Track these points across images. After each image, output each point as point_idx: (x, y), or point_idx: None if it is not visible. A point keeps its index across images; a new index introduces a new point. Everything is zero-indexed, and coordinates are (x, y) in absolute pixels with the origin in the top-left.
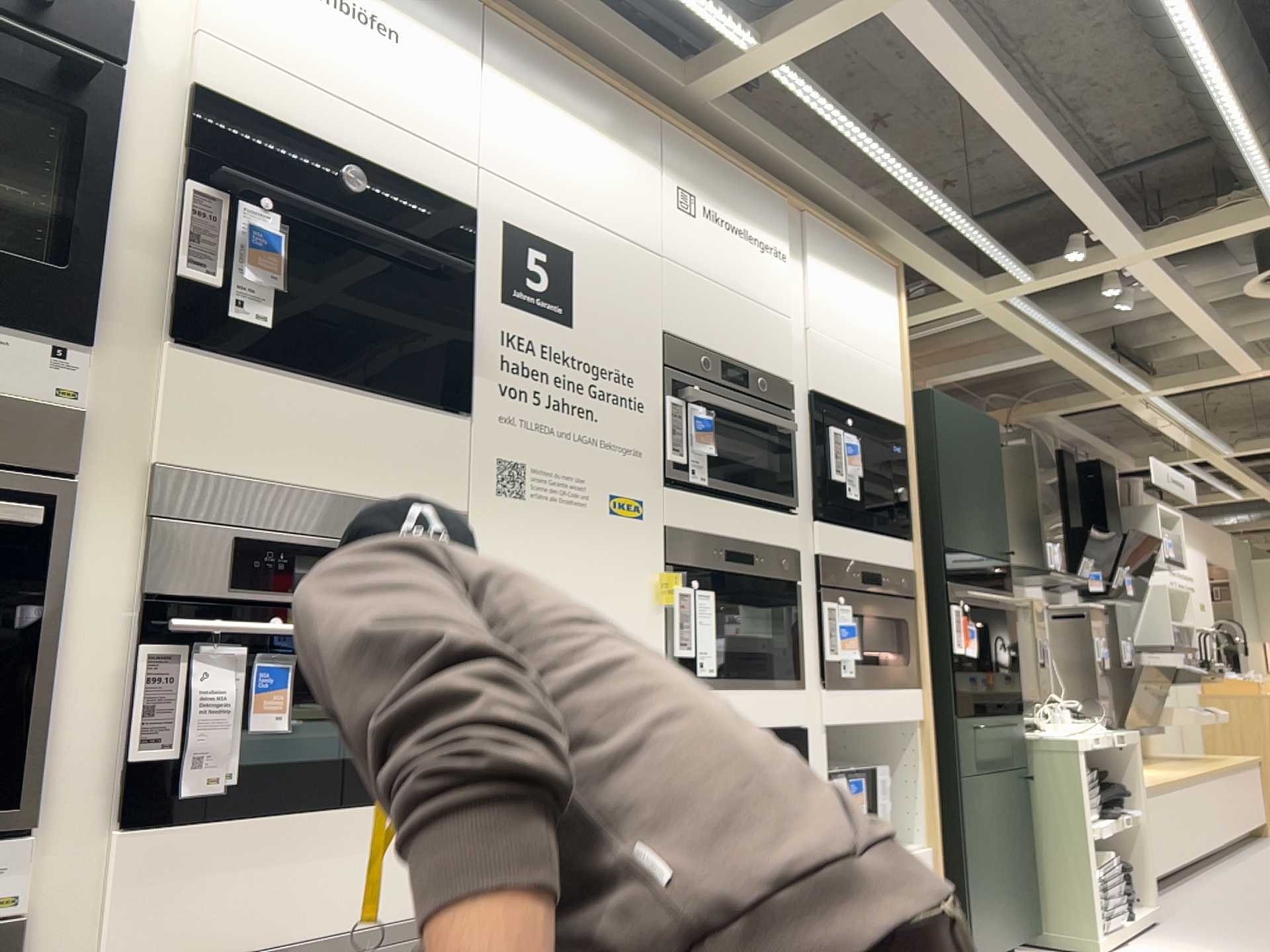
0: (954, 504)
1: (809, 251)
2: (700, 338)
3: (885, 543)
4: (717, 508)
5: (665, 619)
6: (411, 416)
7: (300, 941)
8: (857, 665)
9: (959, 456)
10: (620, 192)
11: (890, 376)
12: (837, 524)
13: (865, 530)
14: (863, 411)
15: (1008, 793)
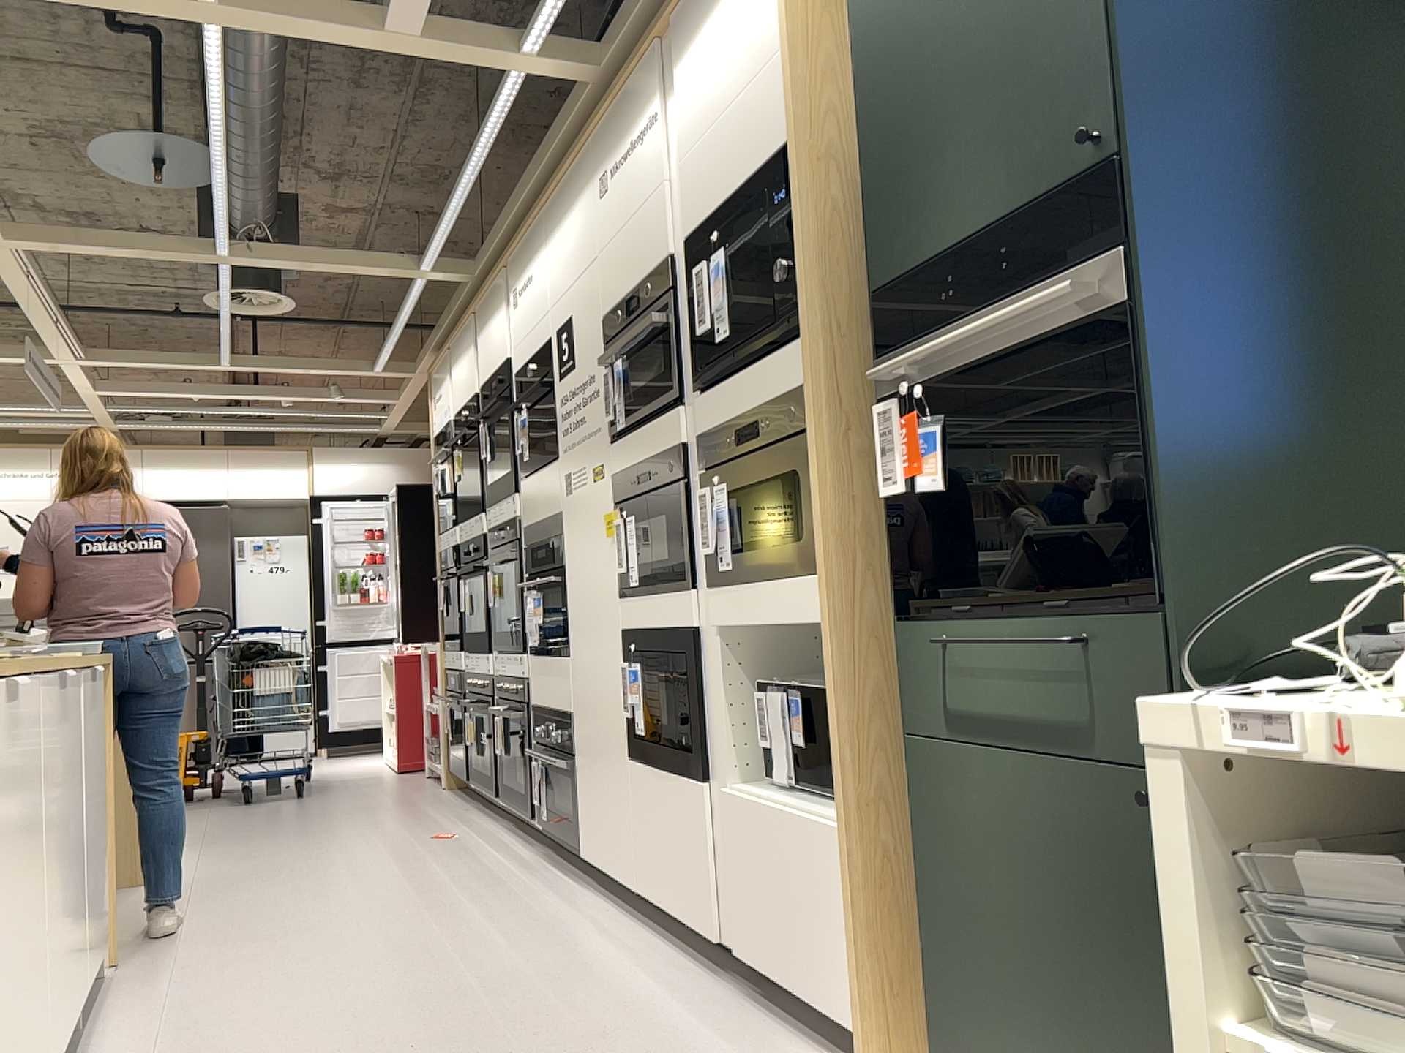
0: (908, 170)
1: (676, 61)
2: (617, 297)
3: (769, 366)
4: (632, 440)
5: (616, 546)
6: (547, 471)
7: (549, 708)
8: (735, 556)
9: (925, 38)
10: (581, 238)
11: (772, 77)
12: (721, 381)
13: (756, 363)
14: (742, 189)
15: (1105, 824)
